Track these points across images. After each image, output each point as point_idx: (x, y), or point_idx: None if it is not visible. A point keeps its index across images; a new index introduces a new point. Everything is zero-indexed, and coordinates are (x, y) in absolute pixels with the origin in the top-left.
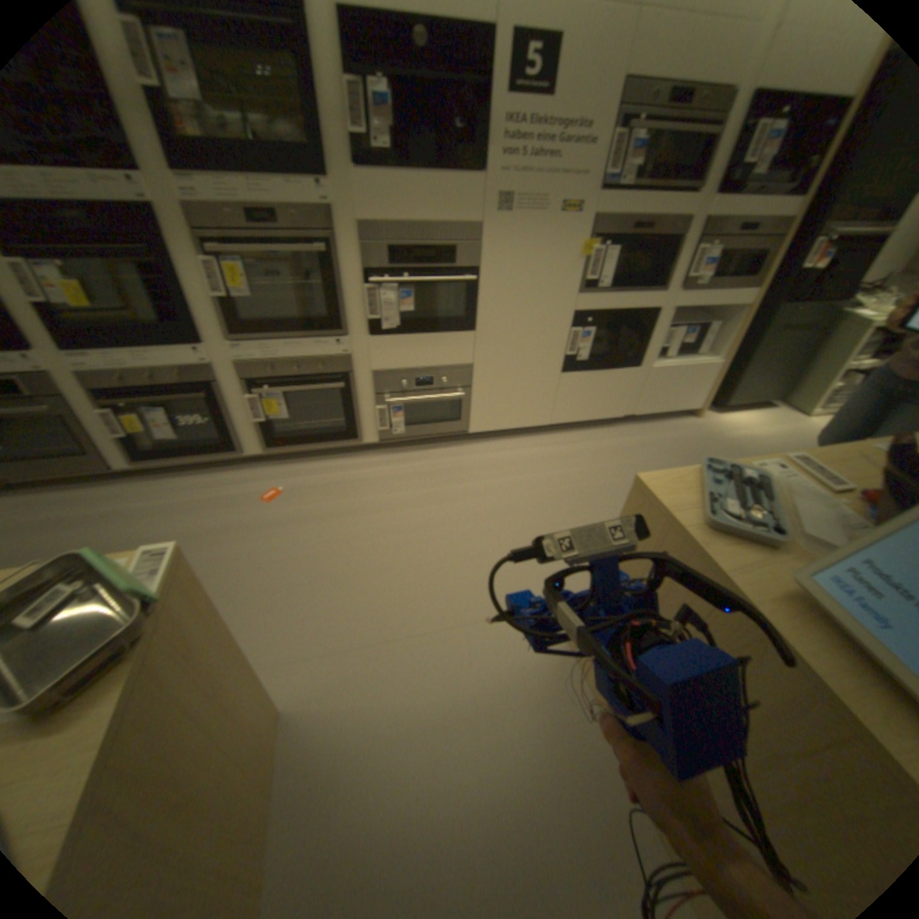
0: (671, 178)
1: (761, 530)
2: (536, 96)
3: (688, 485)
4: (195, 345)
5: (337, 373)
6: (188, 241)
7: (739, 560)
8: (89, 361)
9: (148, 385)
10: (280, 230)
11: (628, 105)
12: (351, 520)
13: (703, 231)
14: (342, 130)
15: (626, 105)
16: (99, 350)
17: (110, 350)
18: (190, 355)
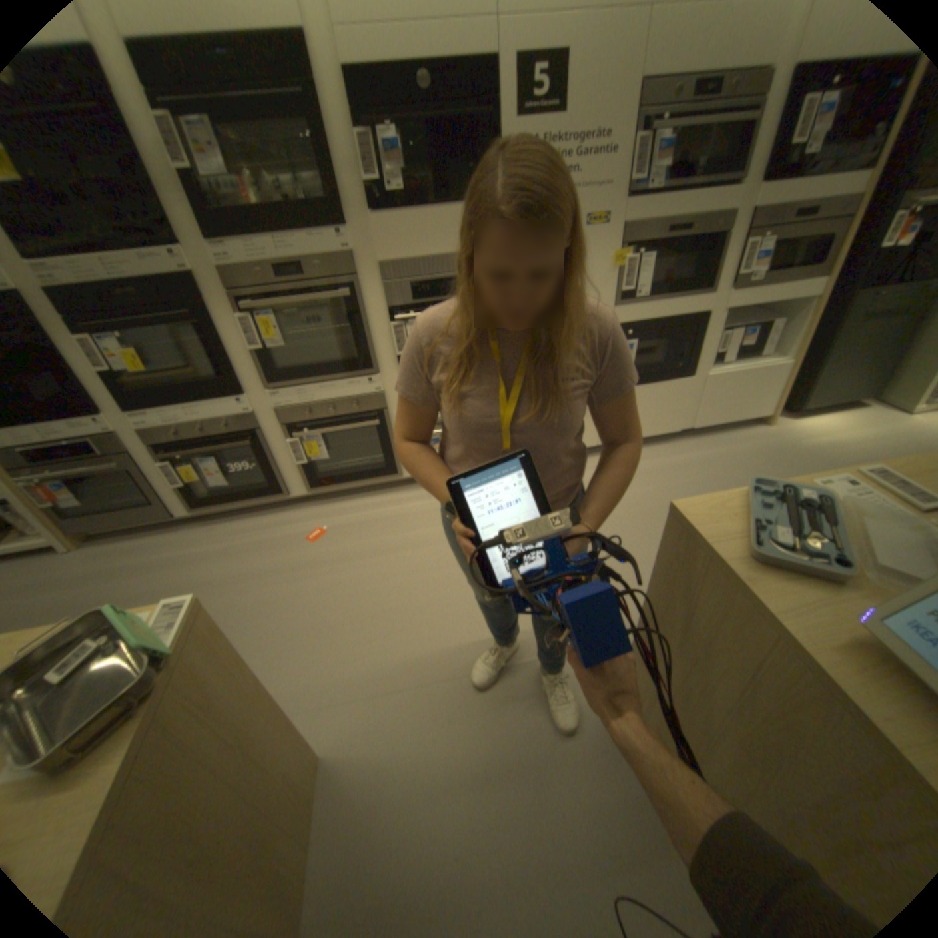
0: (709, 173)
1: (824, 562)
2: (548, 114)
3: (738, 510)
4: (241, 396)
5: (373, 410)
6: (228, 301)
7: (794, 599)
8: (152, 419)
9: (203, 436)
10: (309, 280)
11: (650, 106)
12: (394, 556)
13: (753, 224)
14: (359, 179)
15: (647, 107)
16: (159, 408)
17: (168, 407)
18: (237, 405)
